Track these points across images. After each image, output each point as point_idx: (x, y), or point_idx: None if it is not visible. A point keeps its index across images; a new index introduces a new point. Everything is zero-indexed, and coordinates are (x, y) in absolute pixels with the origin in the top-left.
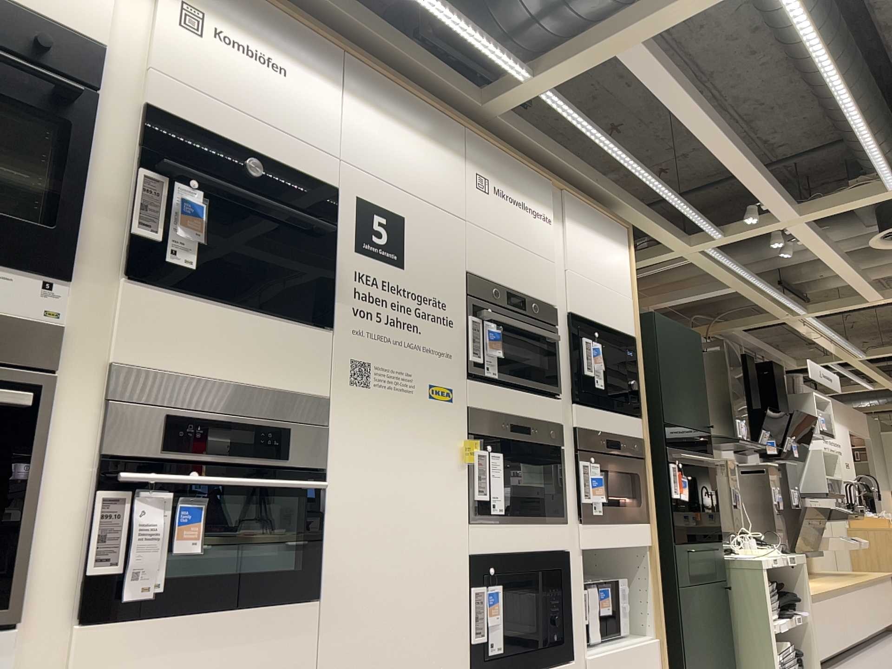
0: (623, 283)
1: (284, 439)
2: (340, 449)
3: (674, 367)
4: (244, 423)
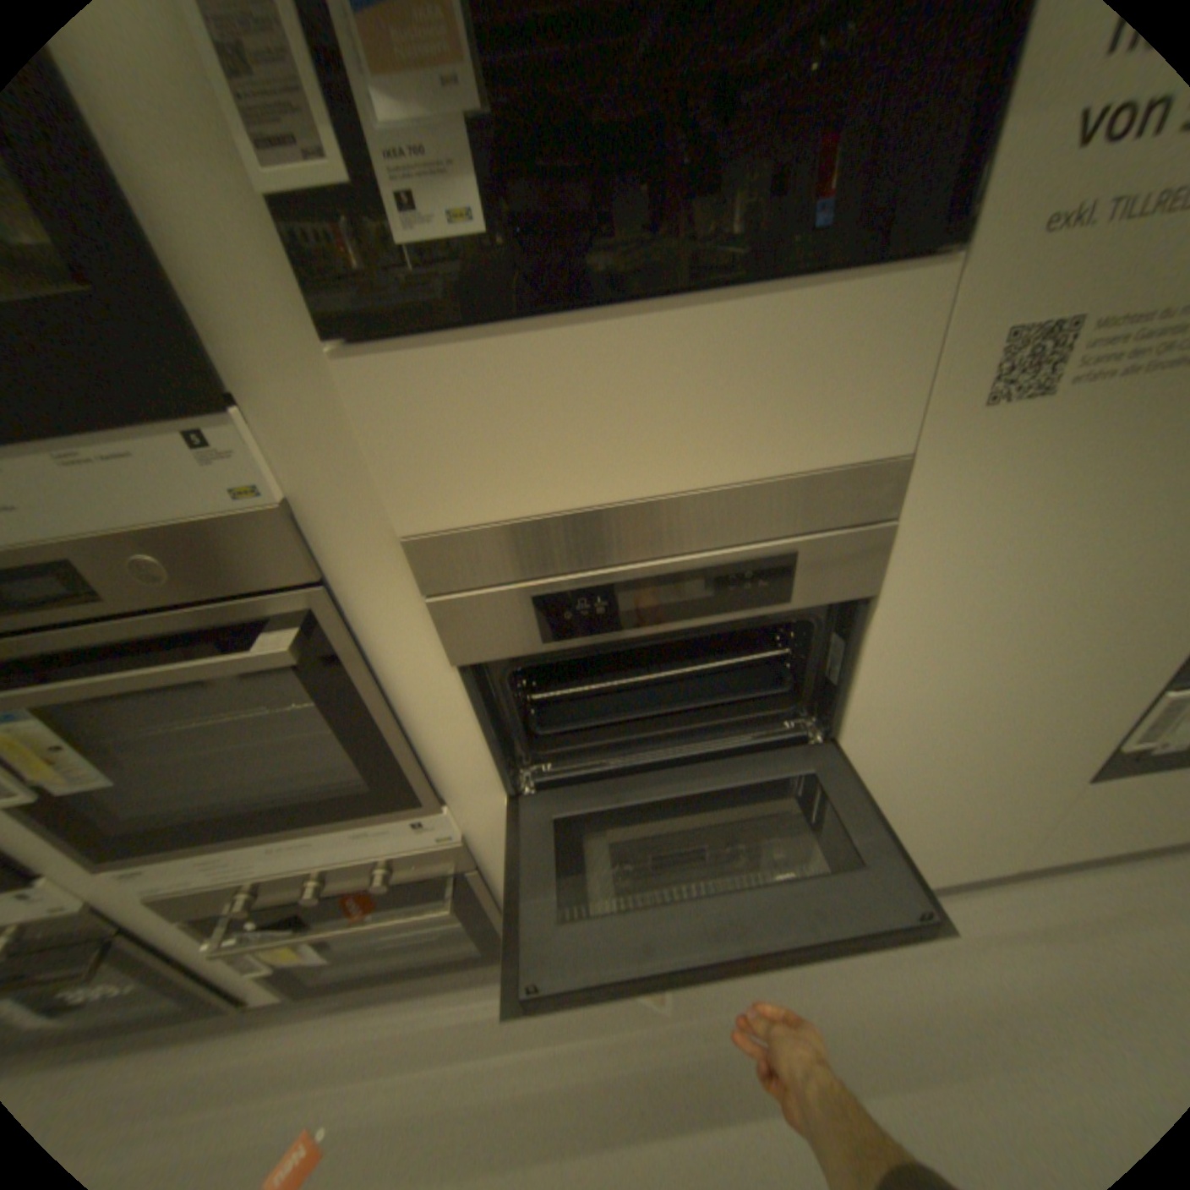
0: None
1: (787, 570)
2: (924, 551)
3: None
4: (691, 566)
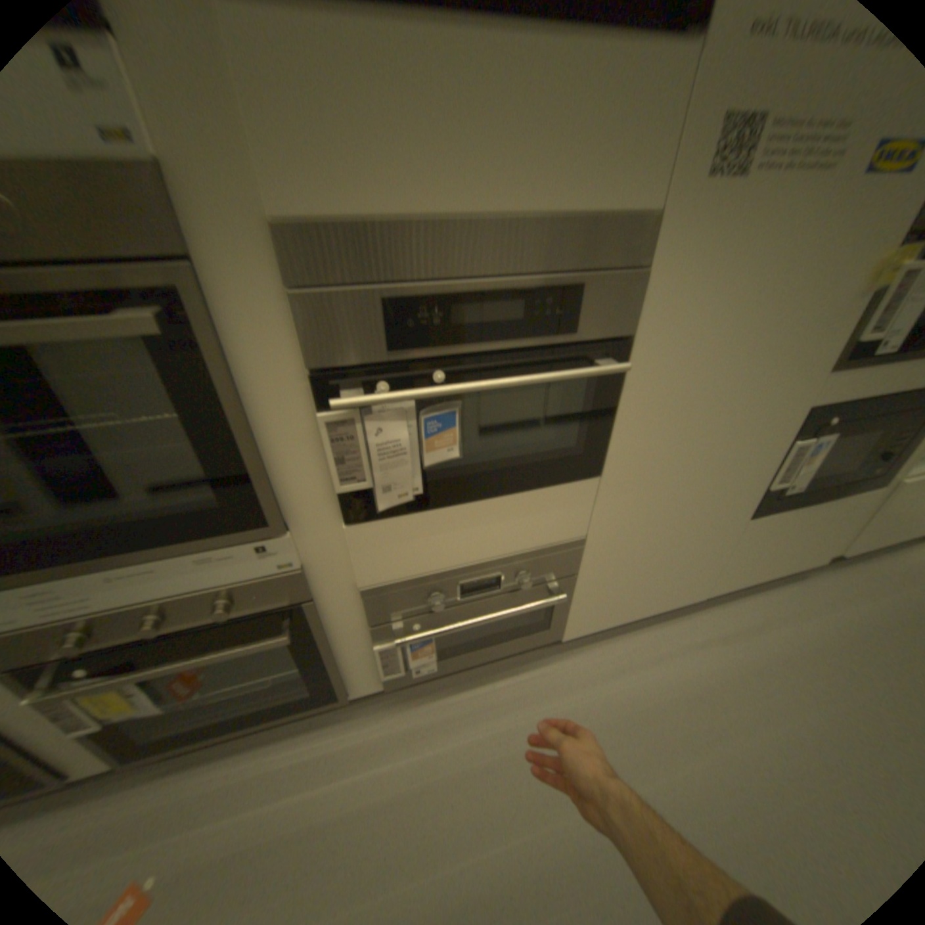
0: None
1: (575, 302)
2: (664, 299)
3: None
4: (508, 288)
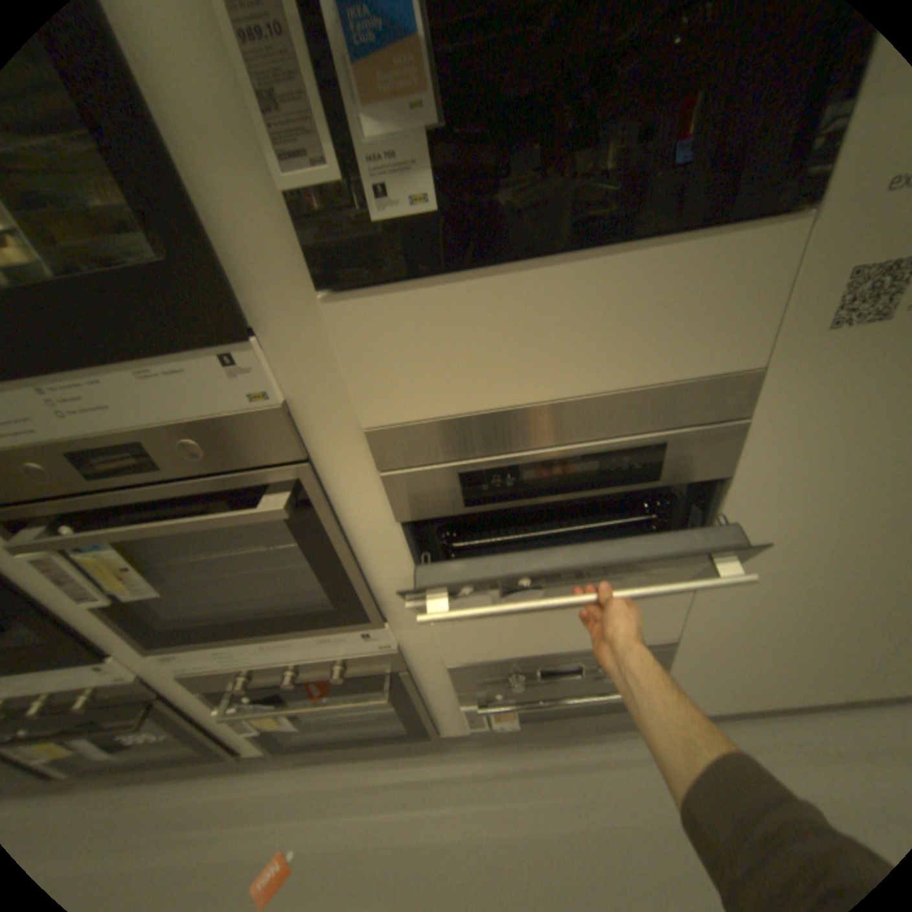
0: None
1: (657, 457)
2: (772, 443)
3: None
4: (581, 452)
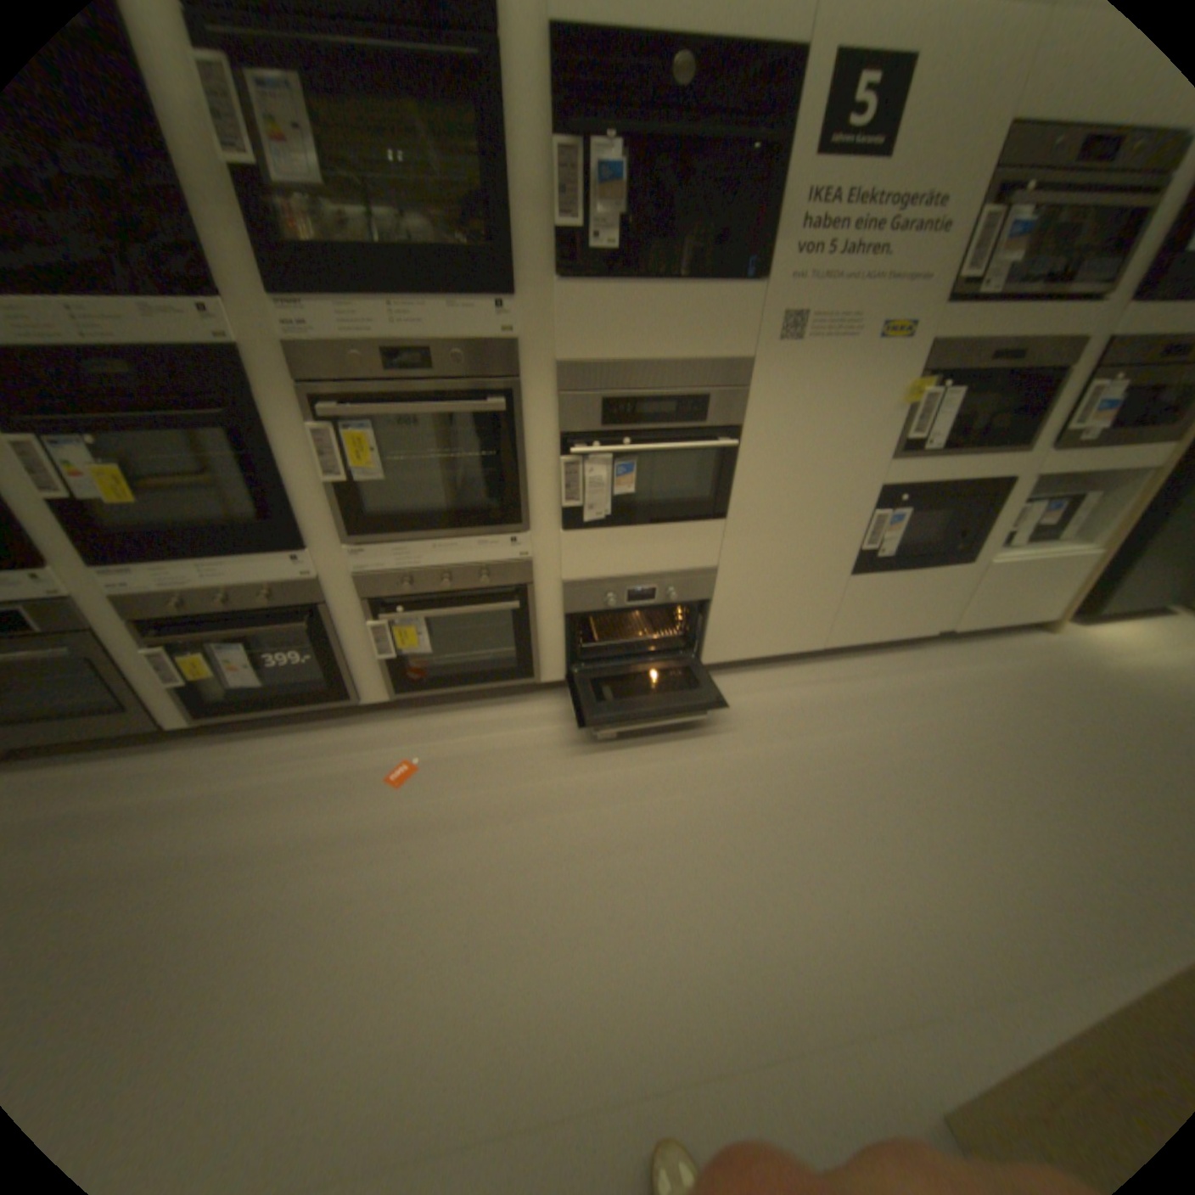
0: None
1: (704, 404)
2: (759, 405)
3: None
4: (667, 395)
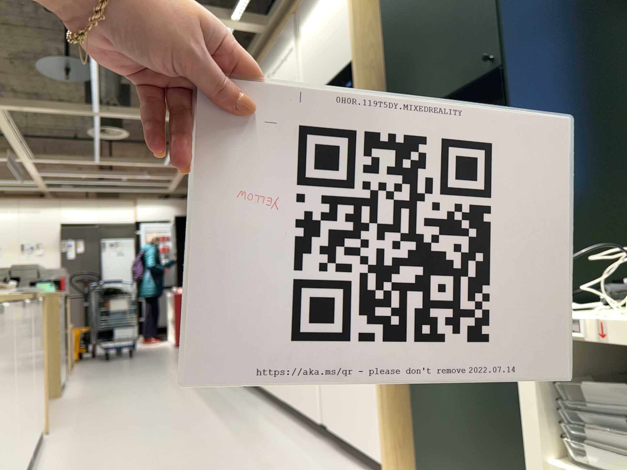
0: (343, 10)
1: None
2: None
3: (415, 26)
4: None
